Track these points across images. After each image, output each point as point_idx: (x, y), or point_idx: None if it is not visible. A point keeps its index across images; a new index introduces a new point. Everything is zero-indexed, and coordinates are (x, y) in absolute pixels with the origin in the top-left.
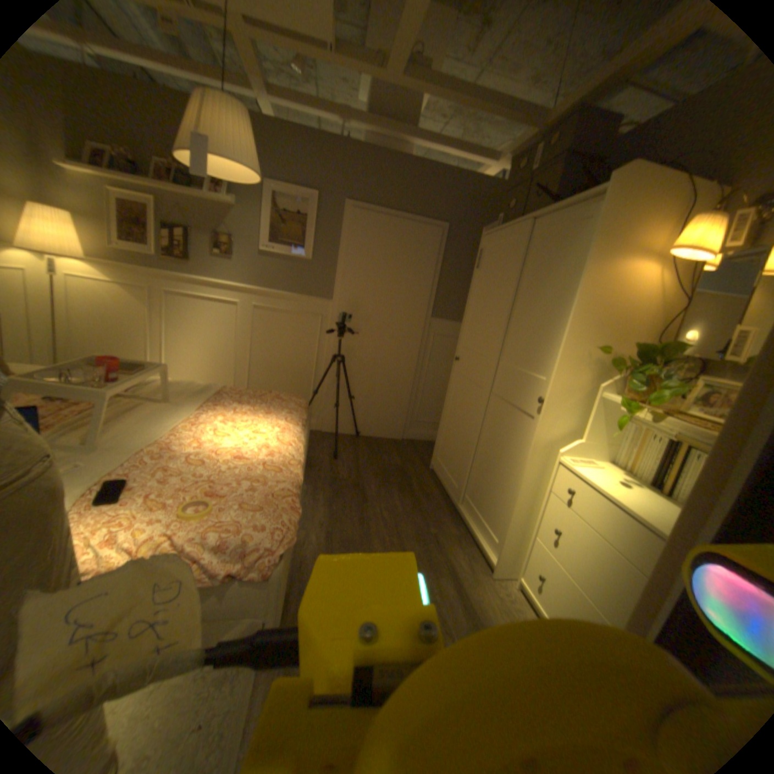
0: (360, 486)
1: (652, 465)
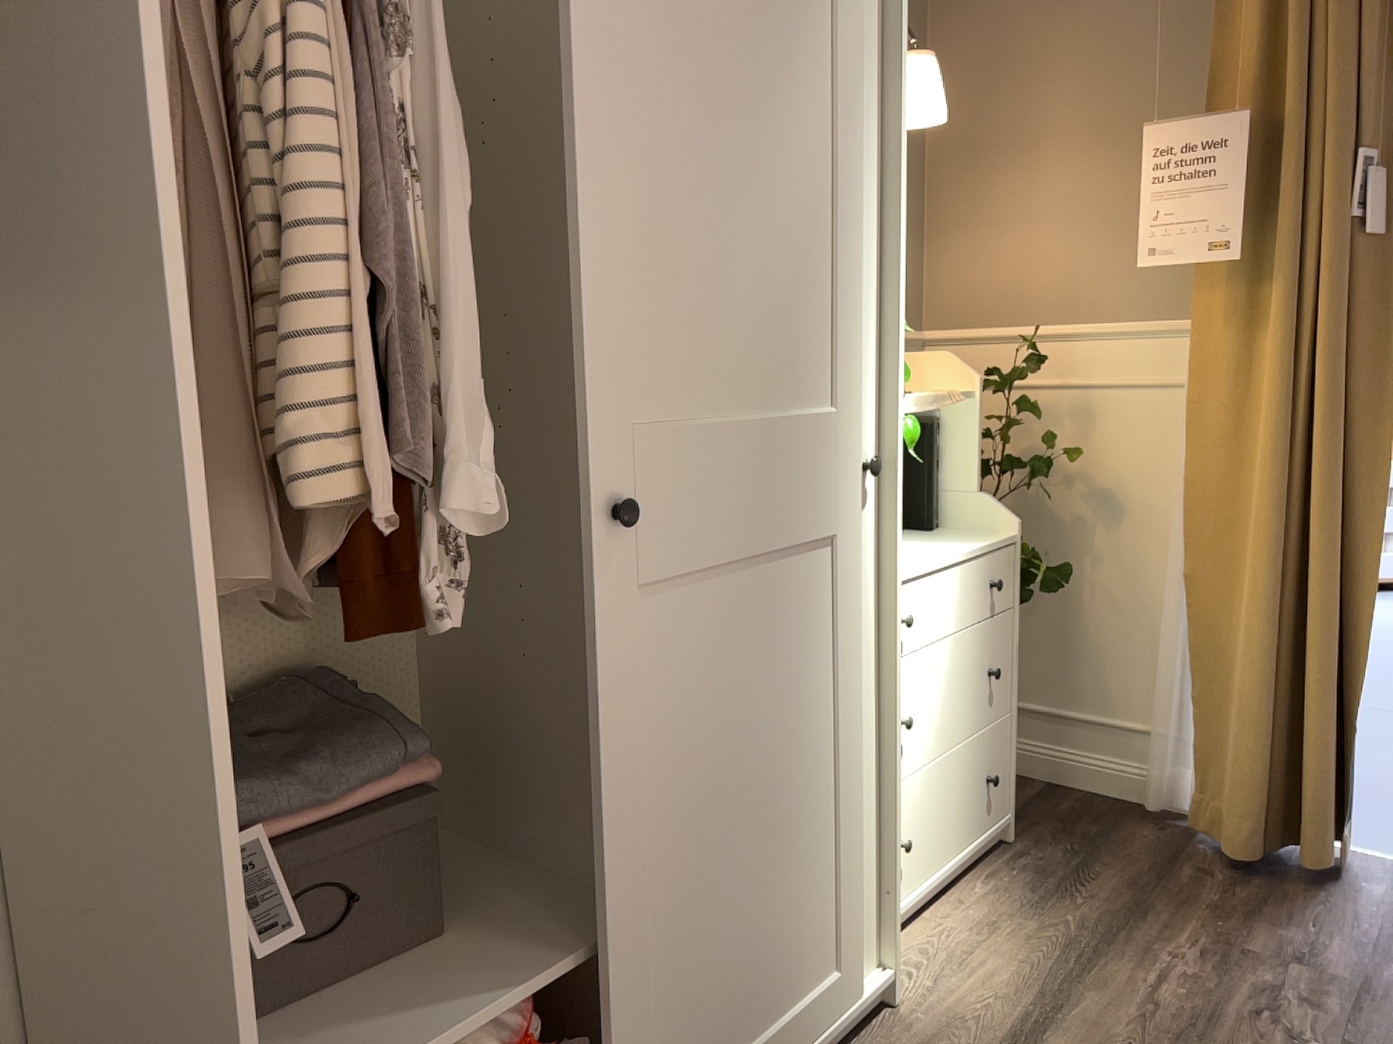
0: None
1: None
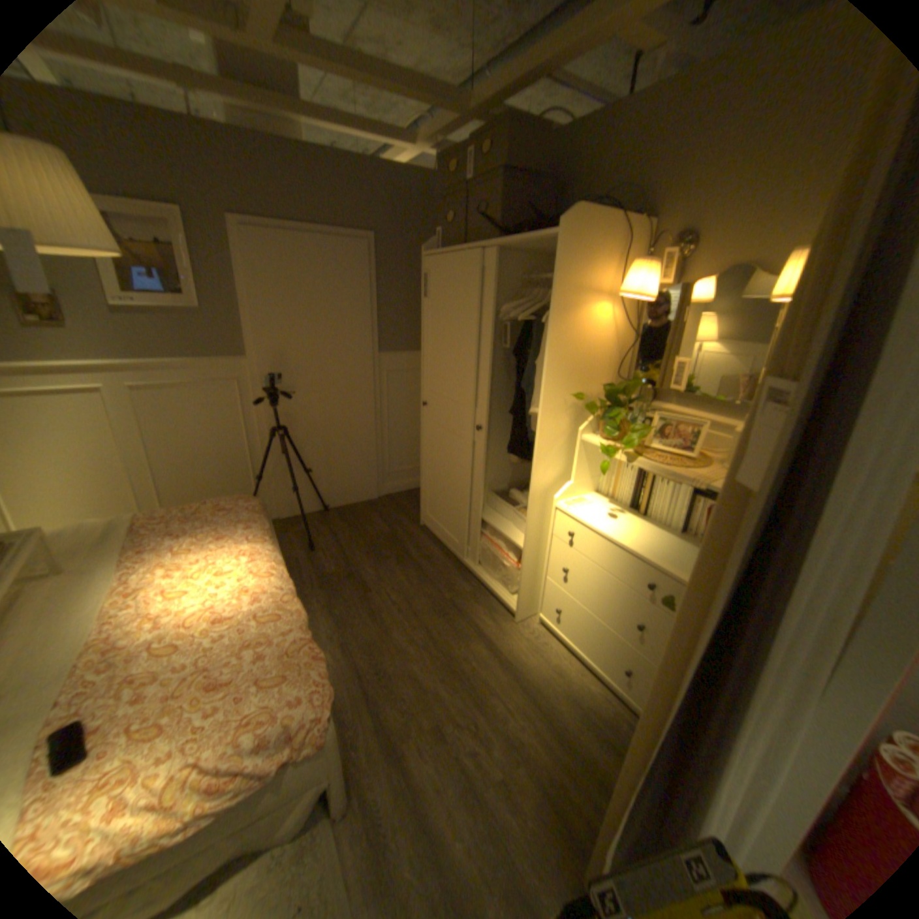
0: (355, 573)
1: (629, 490)
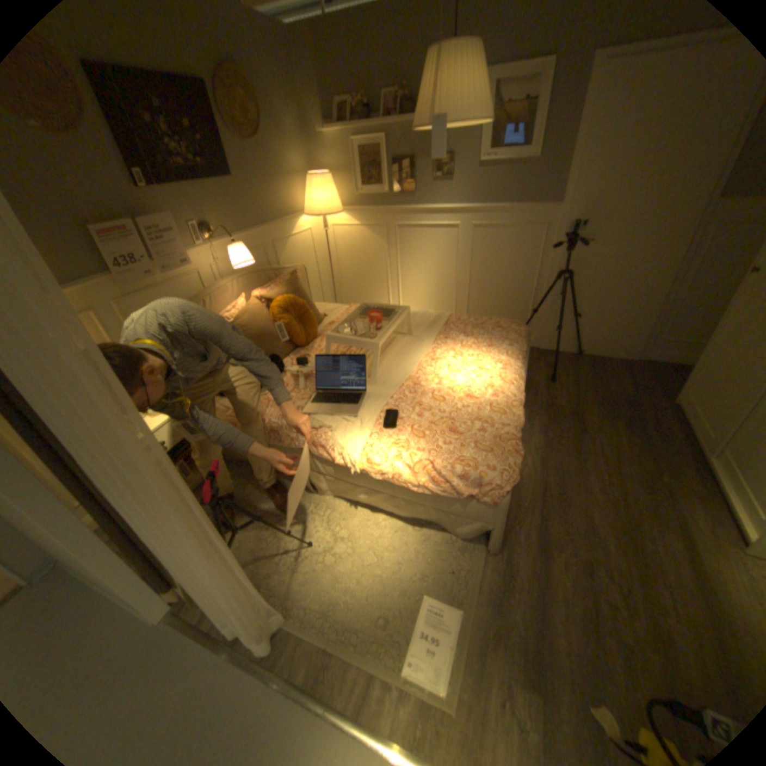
0: (581, 416)
1: None
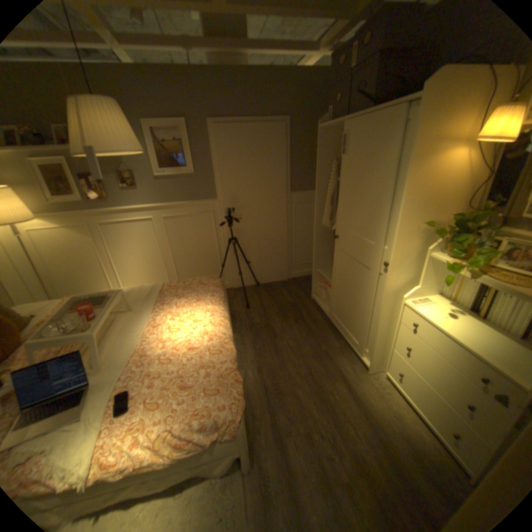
0: (270, 325)
1: (471, 297)
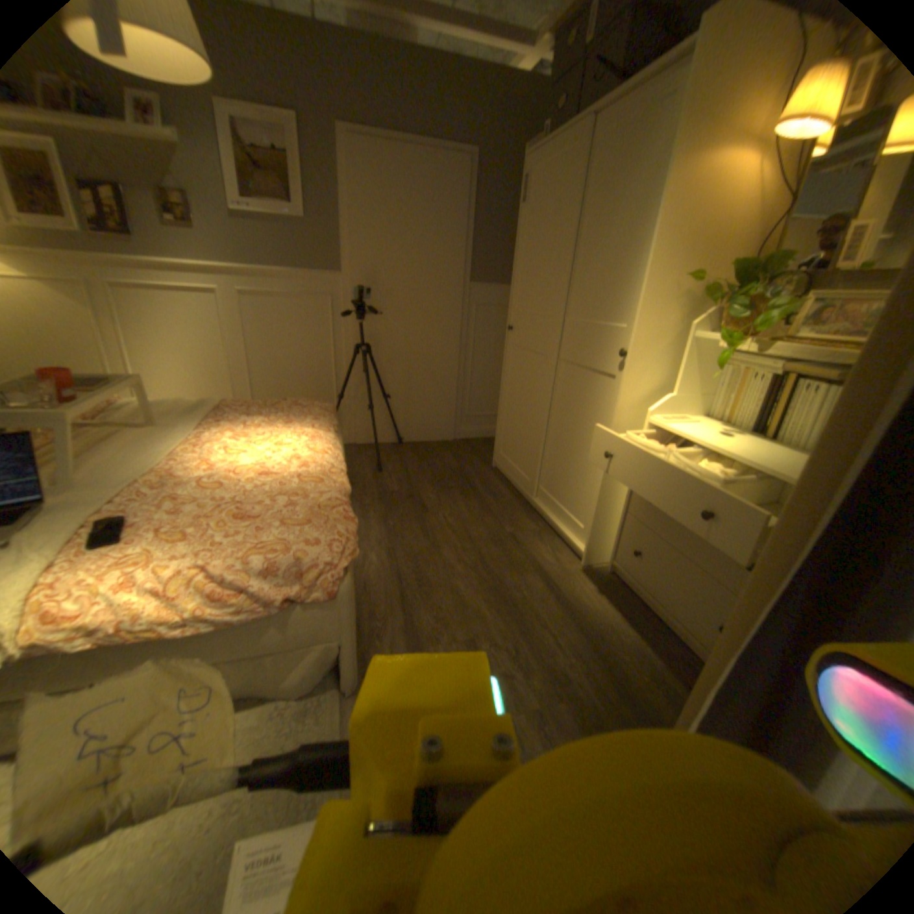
0: (416, 495)
1: (754, 408)
